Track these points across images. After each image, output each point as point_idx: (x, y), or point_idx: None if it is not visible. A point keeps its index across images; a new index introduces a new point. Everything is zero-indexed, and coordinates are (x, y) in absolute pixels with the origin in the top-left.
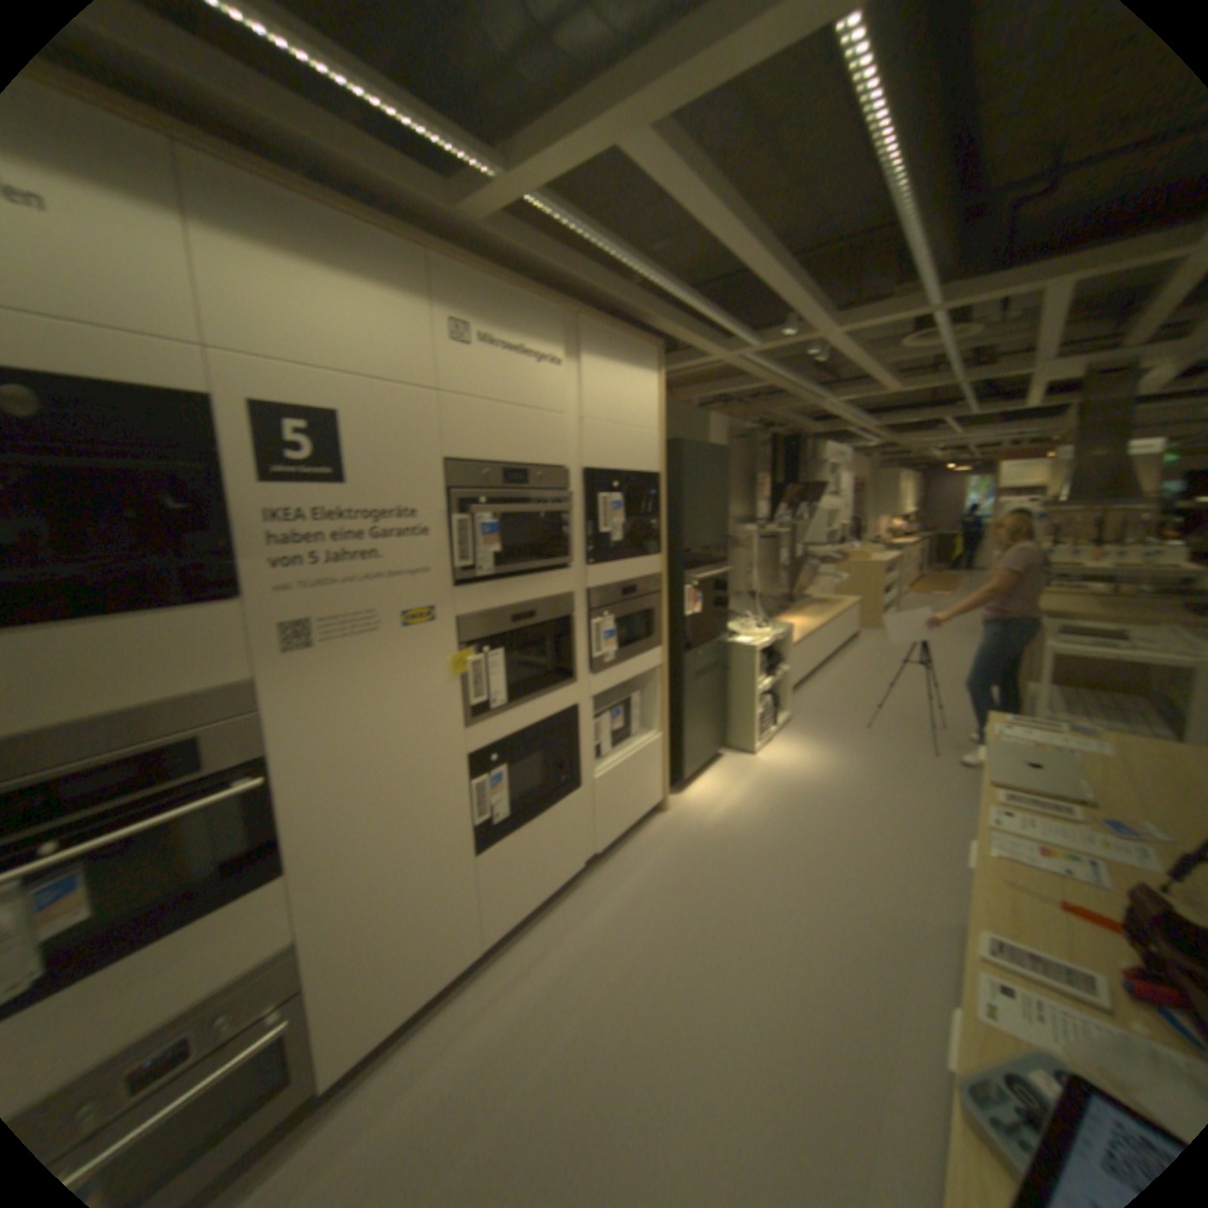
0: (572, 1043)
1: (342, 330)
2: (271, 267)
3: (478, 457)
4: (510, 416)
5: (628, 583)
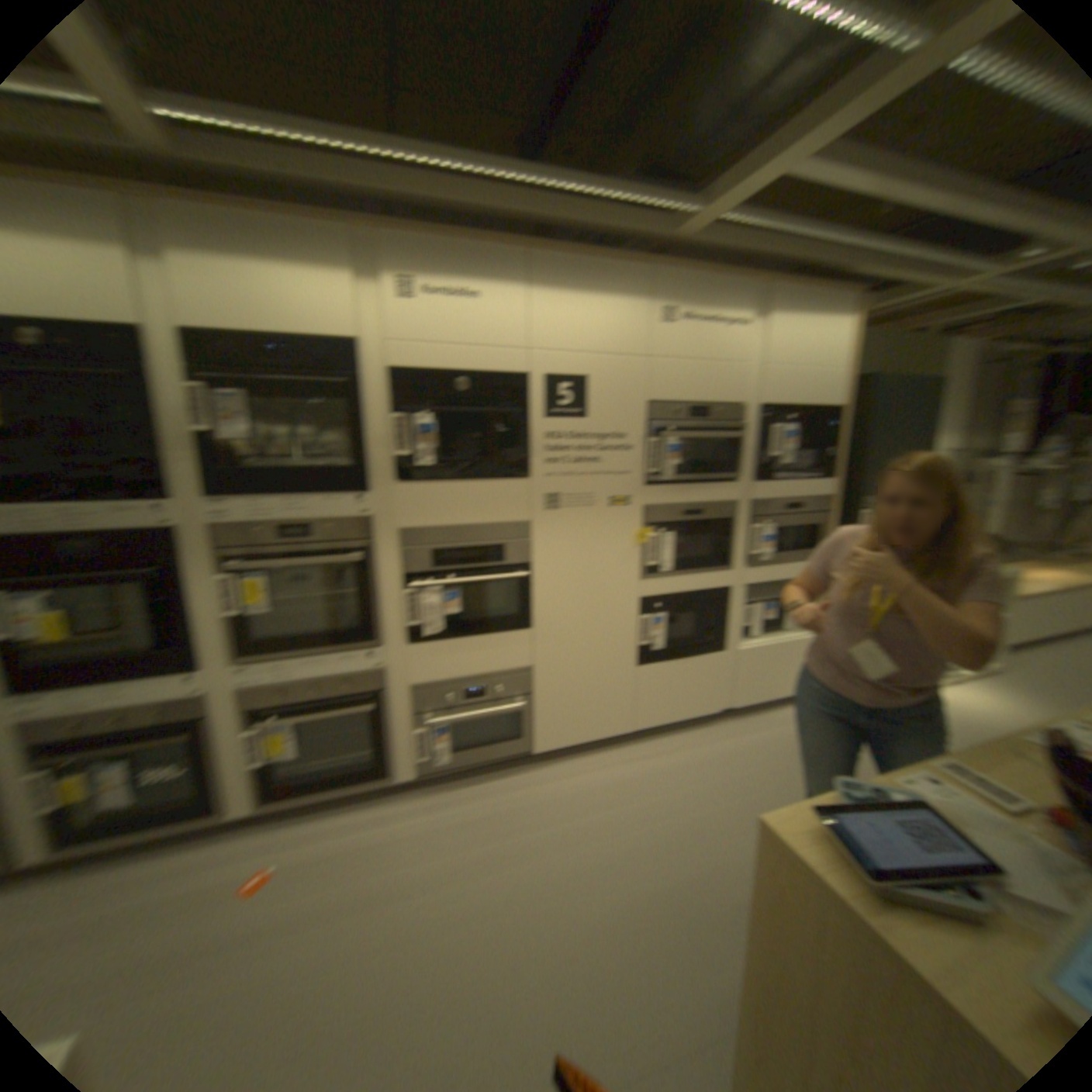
0: (676, 800)
1: (593, 328)
2: (560, 301)
3: (669, 400)
4: (698, 369)
5: (793, 500)
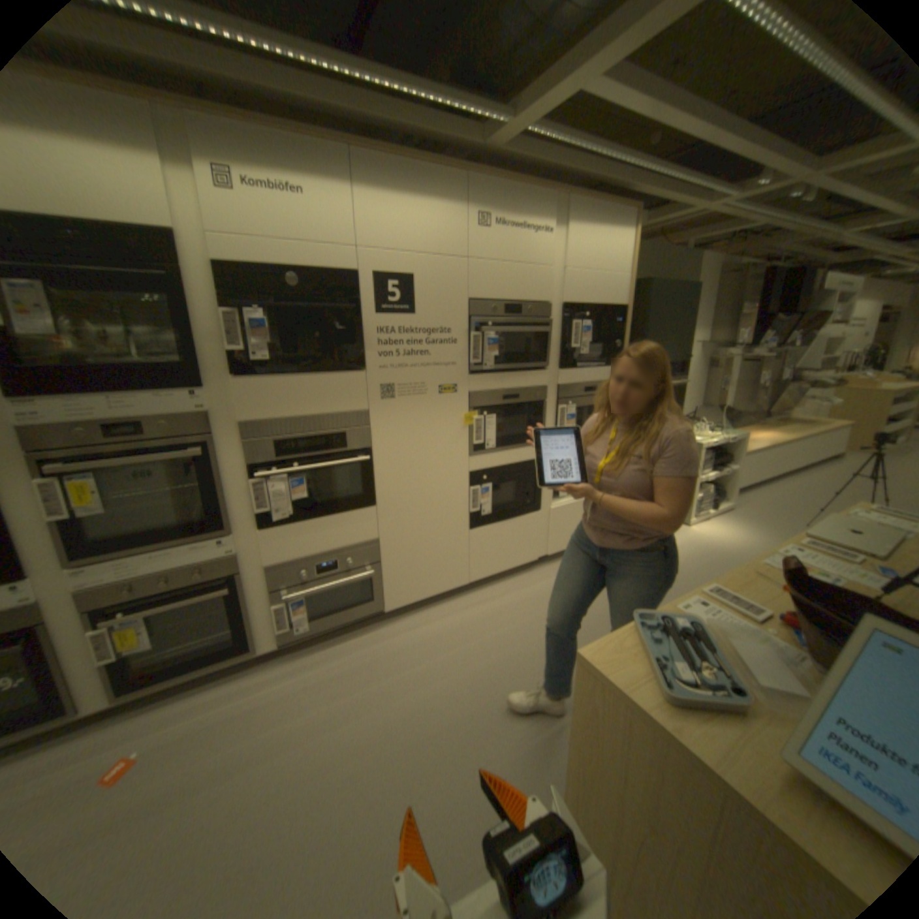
0: (508, 634)
1: (420, 229)
2: (388, 200)
3: (490, 297)
4: (514, 270)
5: (592, 384)
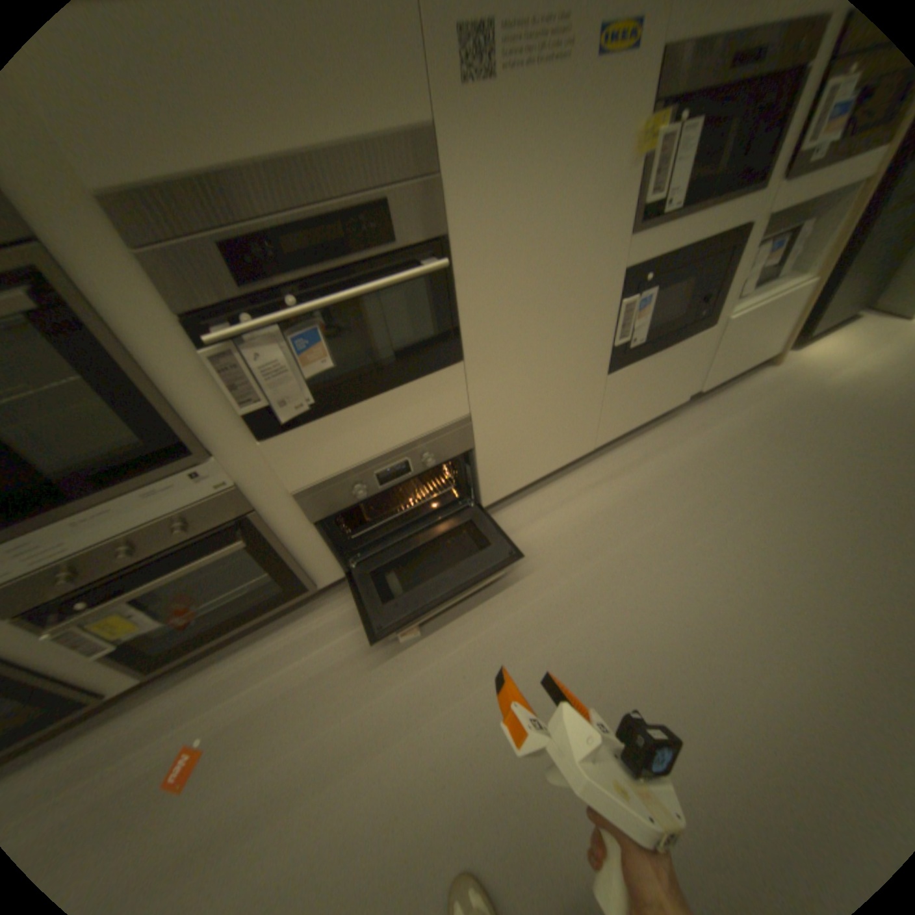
0: (669, 527)
1: None
2: None
3: None
4: None
5: None
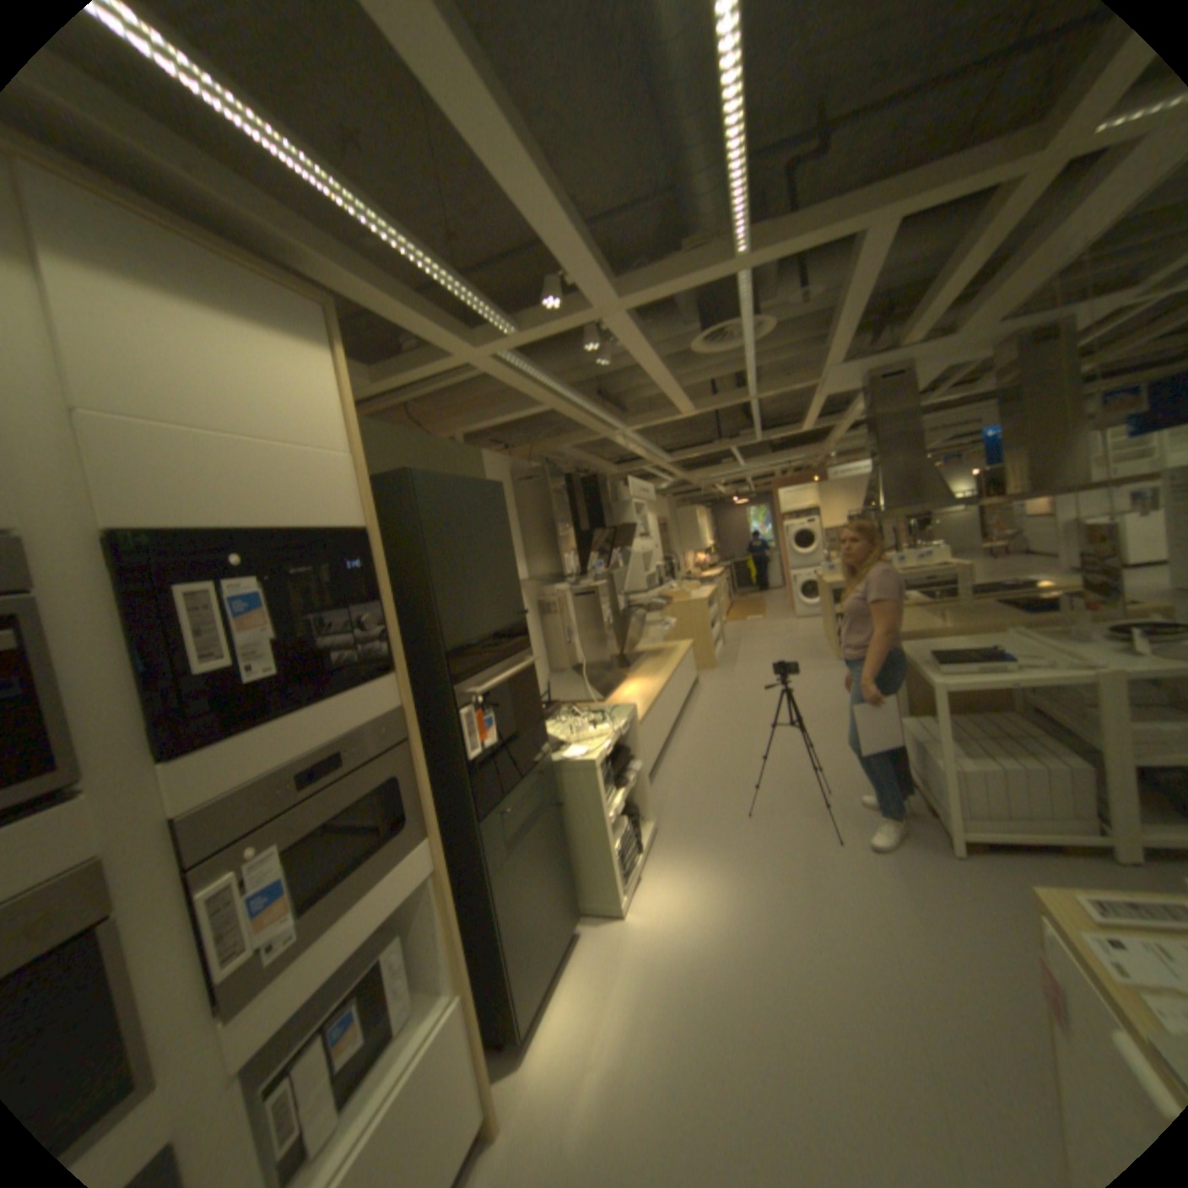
0: None
1: None
2: None
3: None
4: None
5: (322, 752)
